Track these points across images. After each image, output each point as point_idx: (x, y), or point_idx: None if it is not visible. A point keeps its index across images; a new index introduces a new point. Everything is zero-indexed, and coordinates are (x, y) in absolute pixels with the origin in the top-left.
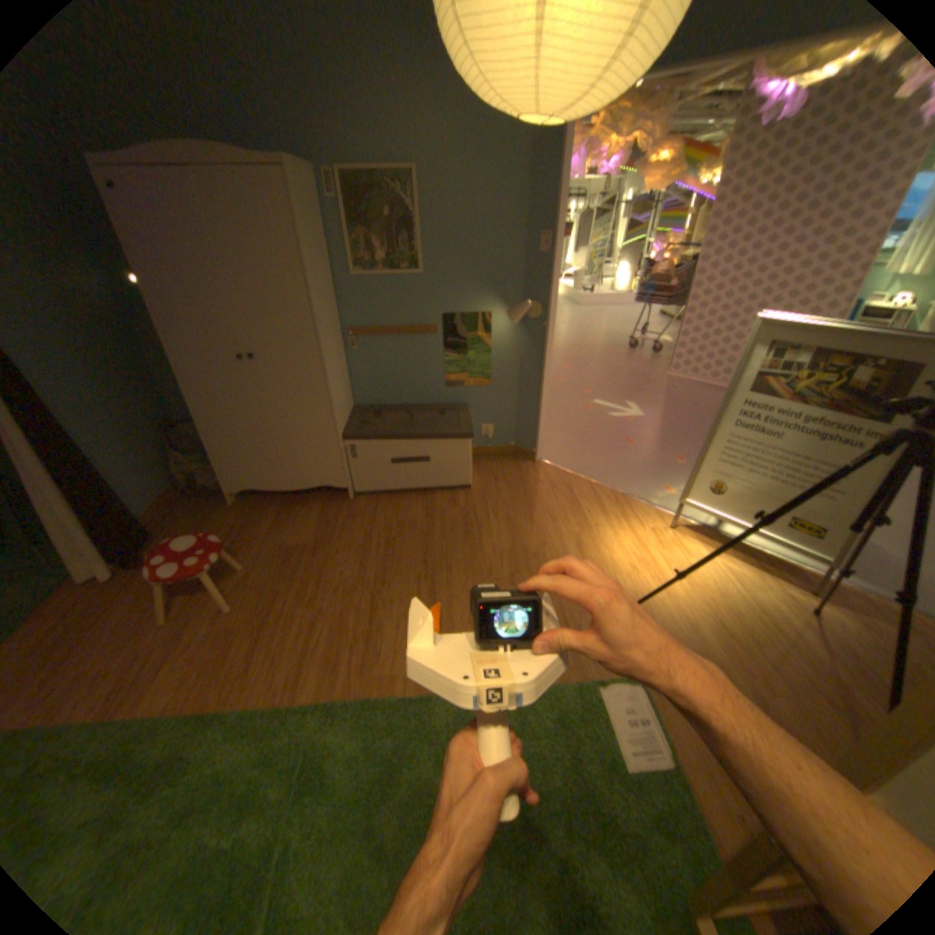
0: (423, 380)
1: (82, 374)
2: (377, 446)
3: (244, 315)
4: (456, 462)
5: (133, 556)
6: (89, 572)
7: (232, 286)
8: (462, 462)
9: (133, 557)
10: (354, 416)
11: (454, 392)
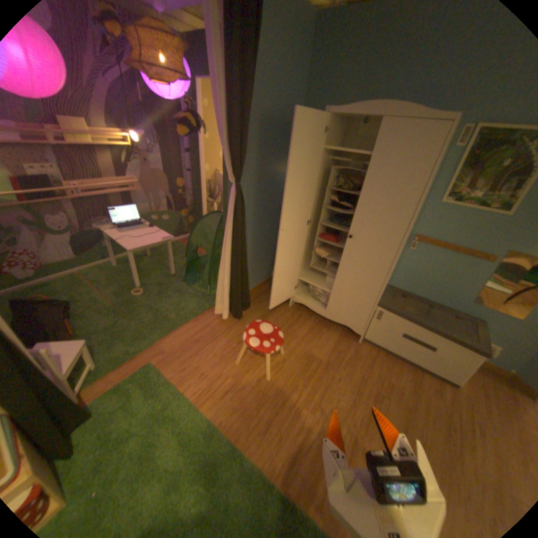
0: (457, 289)
1: (262, 215)
2: (399, 322)
3: (359, 210)
4: (460, 367)
5: (240, 313)
6: (221, 312)
7: (363, 192)
8: (466, 369)
9: (240, 314)
10: (389, 292)
11: (480, 309)
